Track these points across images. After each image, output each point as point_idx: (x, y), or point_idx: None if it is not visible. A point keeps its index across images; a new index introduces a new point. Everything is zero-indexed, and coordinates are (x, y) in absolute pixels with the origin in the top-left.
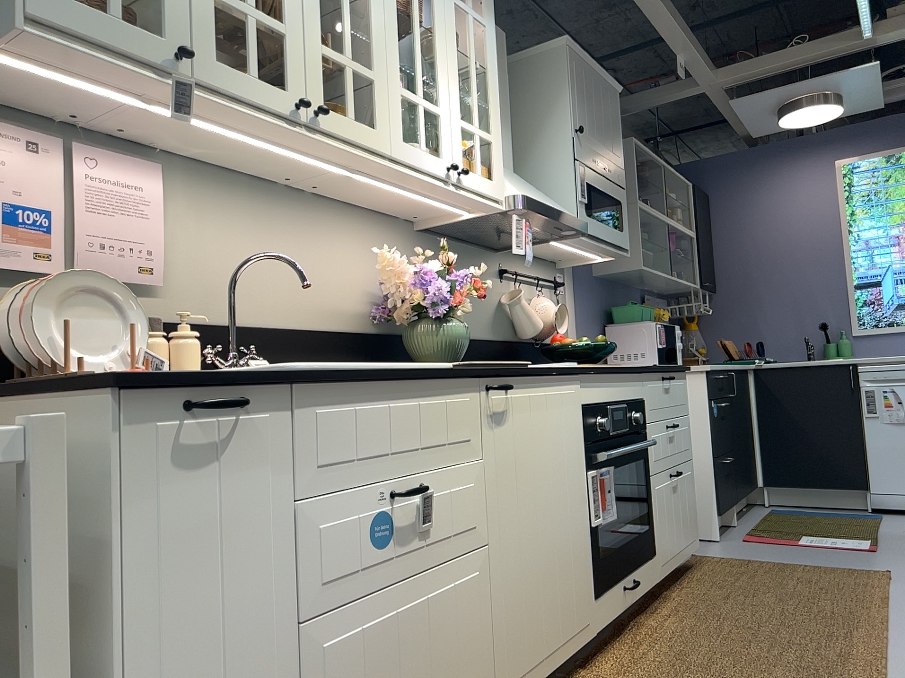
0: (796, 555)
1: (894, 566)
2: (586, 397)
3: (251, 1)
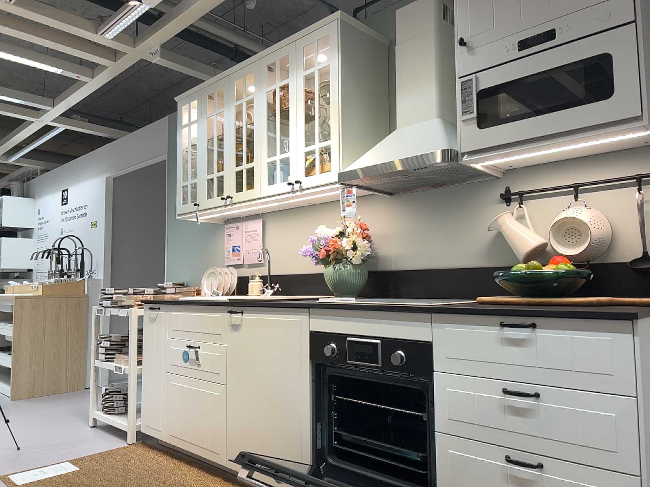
0: None
1: None
2: (315, 325)
3: (214, 171)
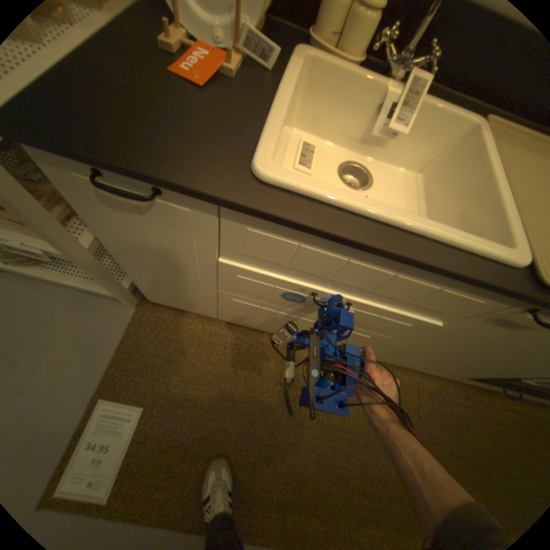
0: None
1: None
2: None
3: None
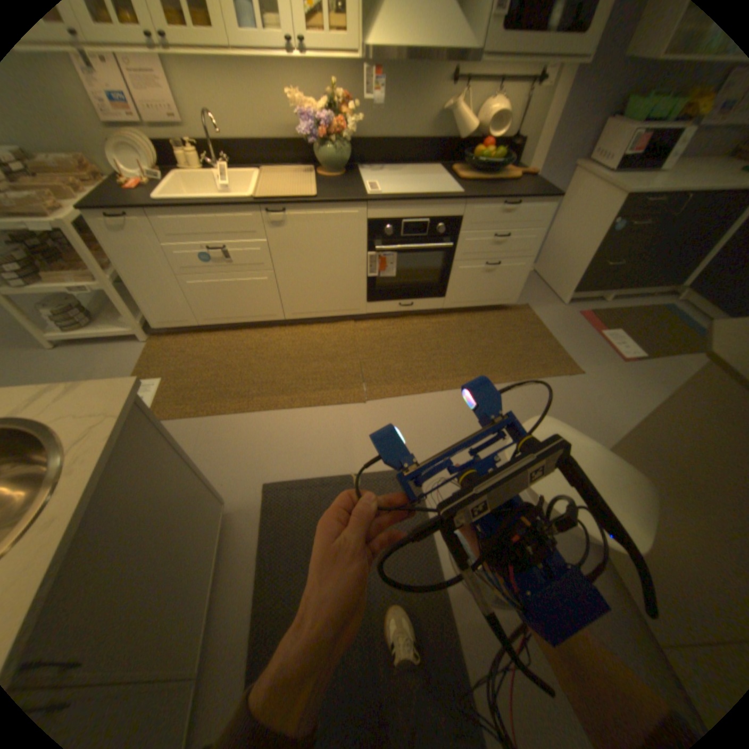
0: (574, 336)
1: (601, 374)
2: (374, 216)
3: None
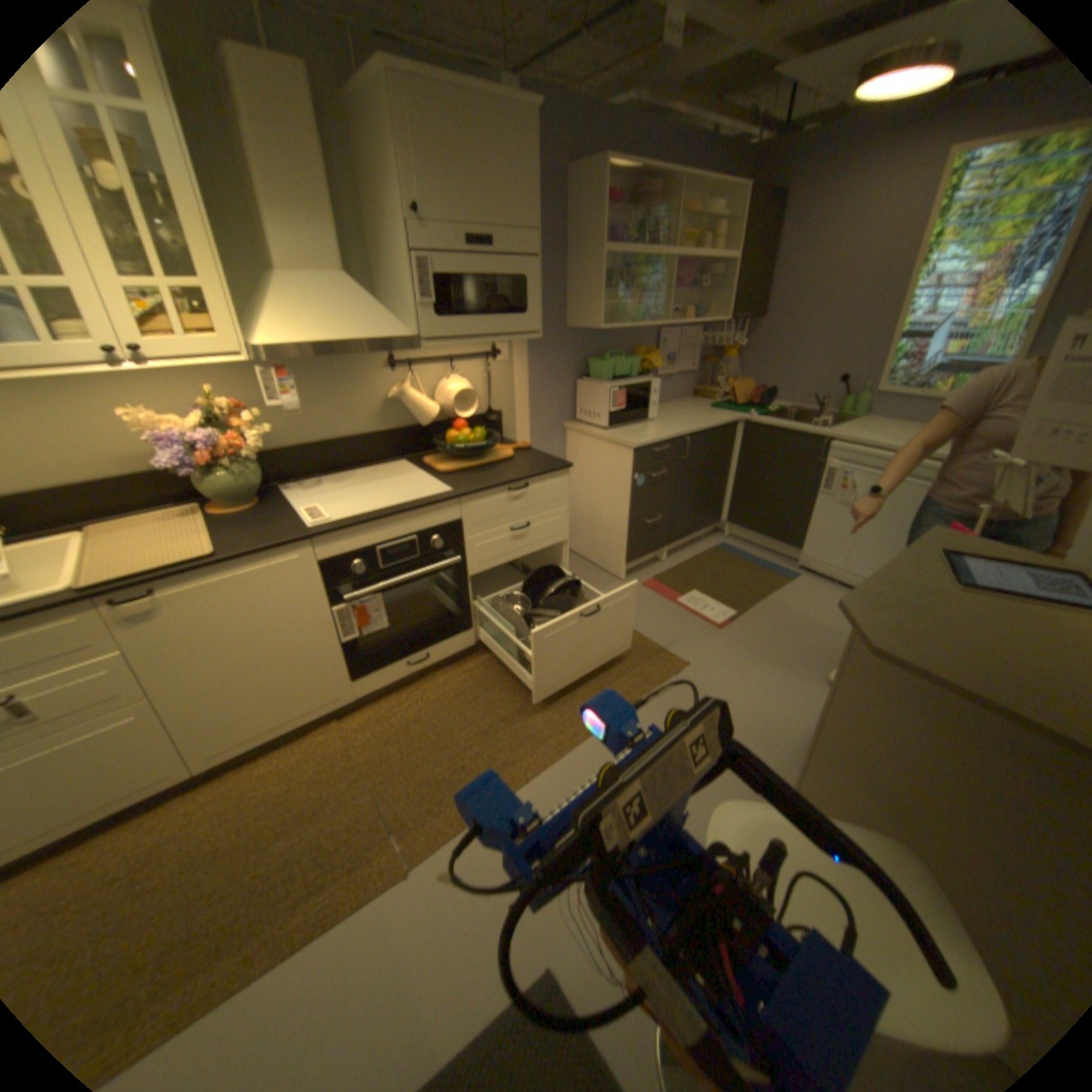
0: (651, 619)
1: (705, 658)
2: (326, 554)
3: None
